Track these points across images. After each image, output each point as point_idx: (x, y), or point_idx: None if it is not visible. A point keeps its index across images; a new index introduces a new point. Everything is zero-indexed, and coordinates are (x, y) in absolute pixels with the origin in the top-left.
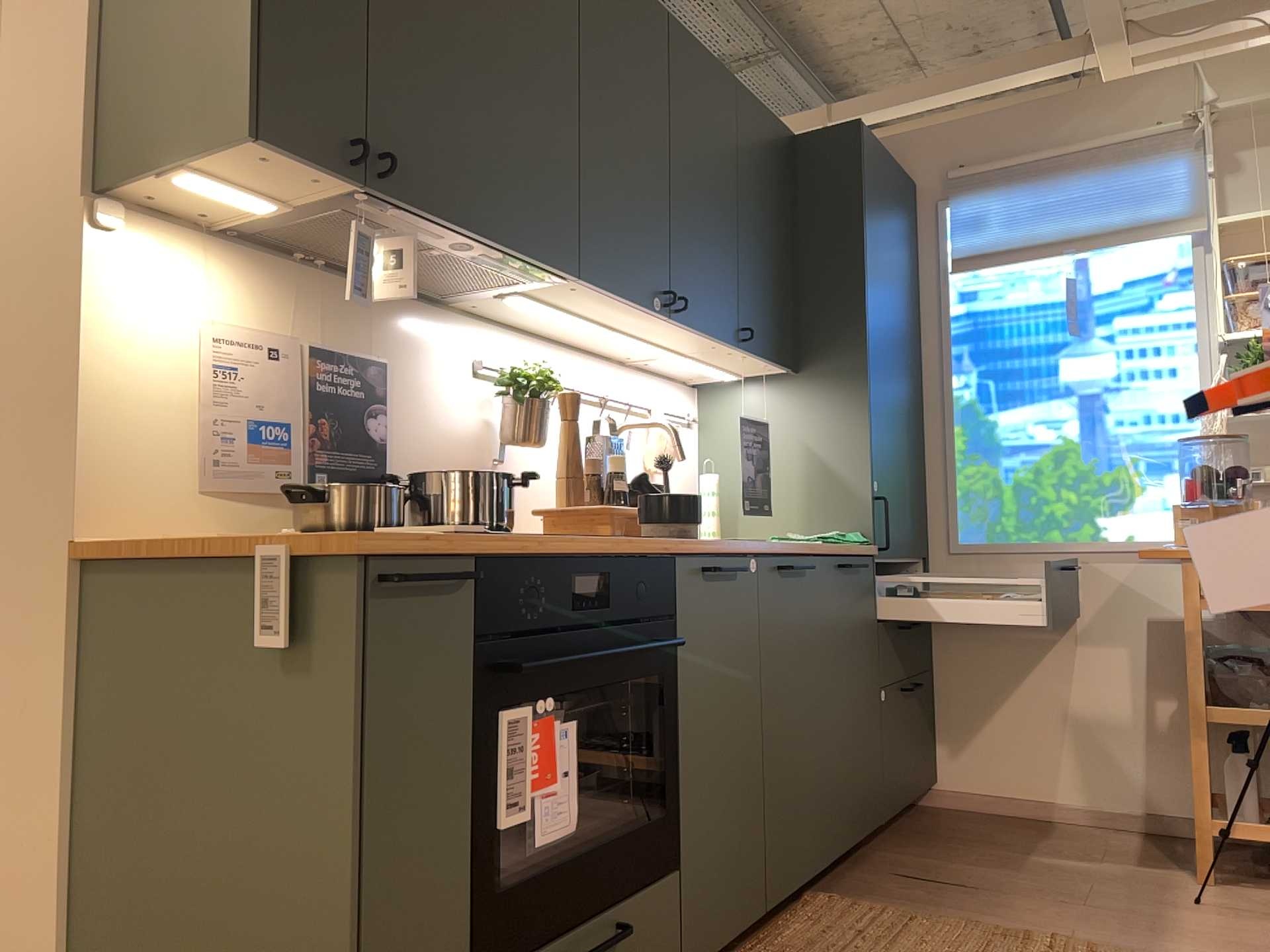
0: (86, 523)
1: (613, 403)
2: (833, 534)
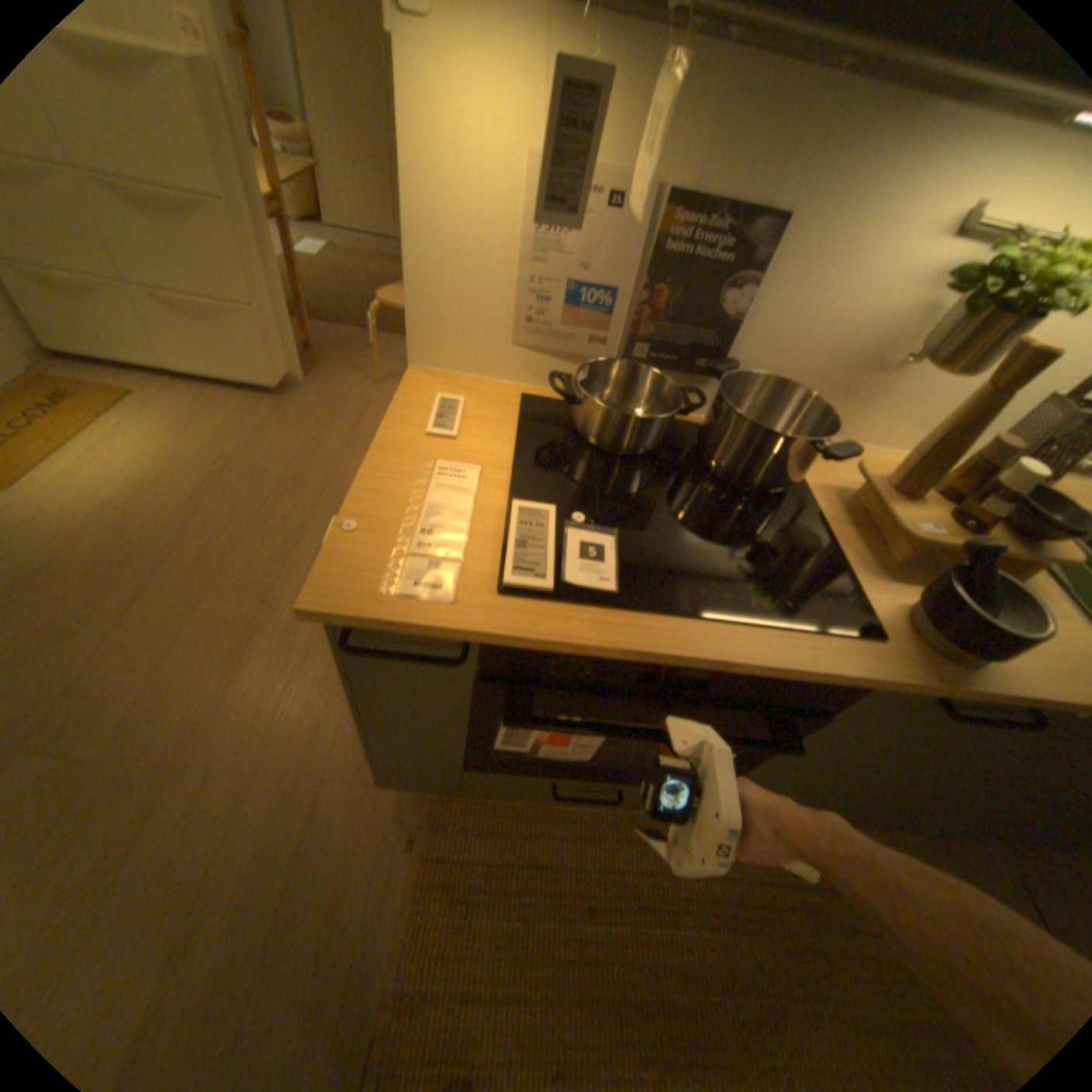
0: (414, 355)
1: None
2: None
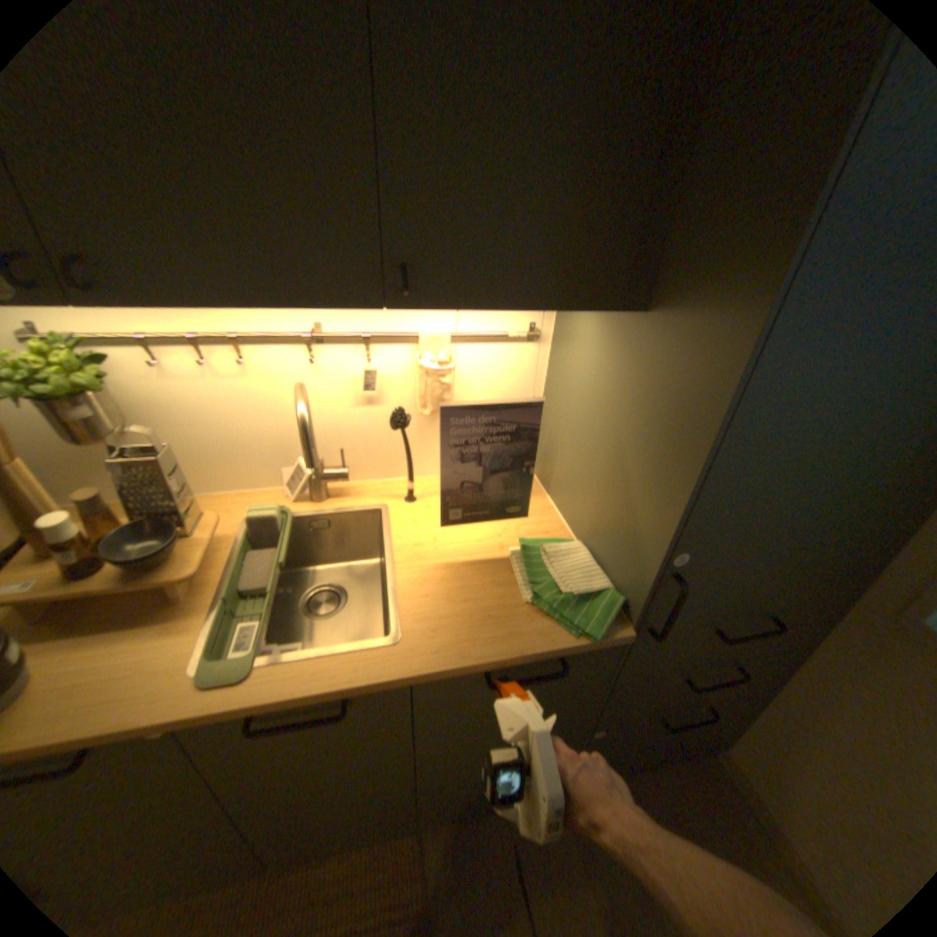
0: None
1: (340, 336)
2: (574, 589)
